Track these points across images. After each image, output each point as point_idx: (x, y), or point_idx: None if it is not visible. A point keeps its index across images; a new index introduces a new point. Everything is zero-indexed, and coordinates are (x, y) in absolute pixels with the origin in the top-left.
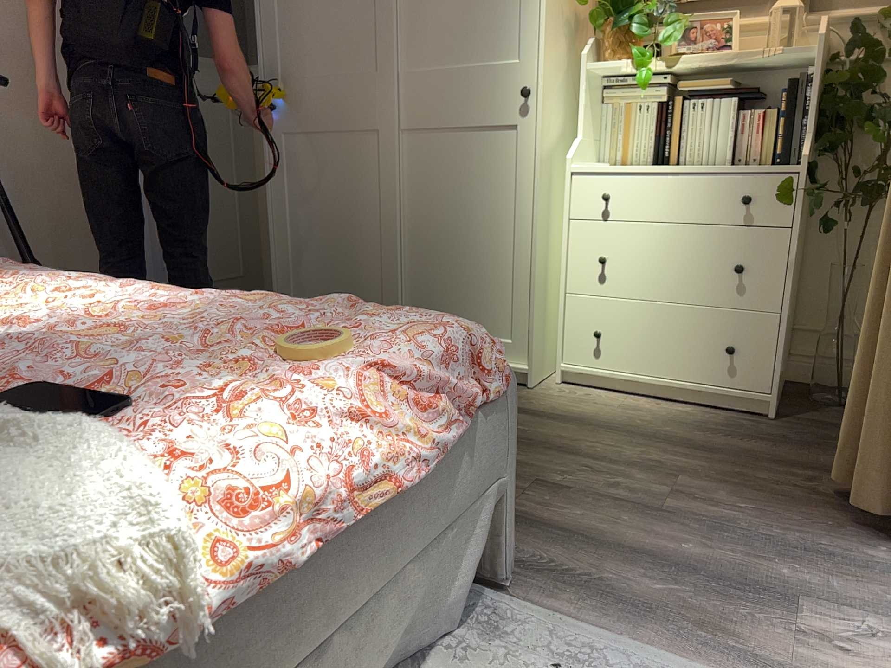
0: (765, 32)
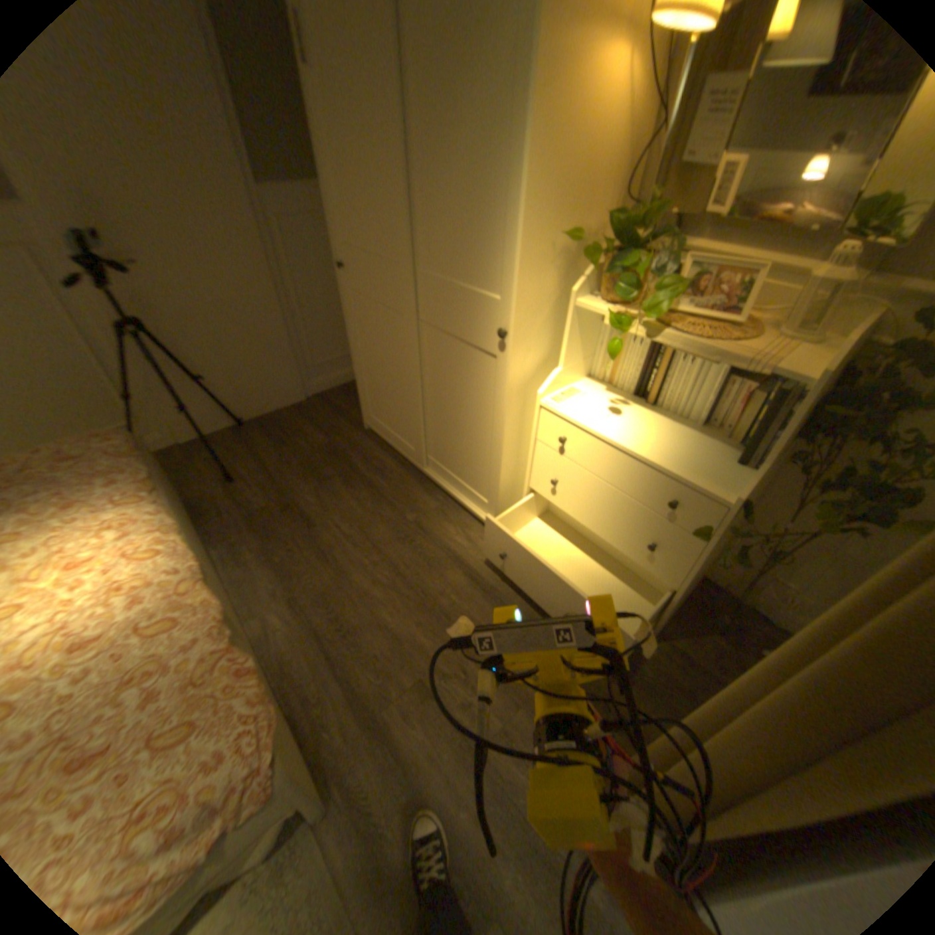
0: (808, 278)
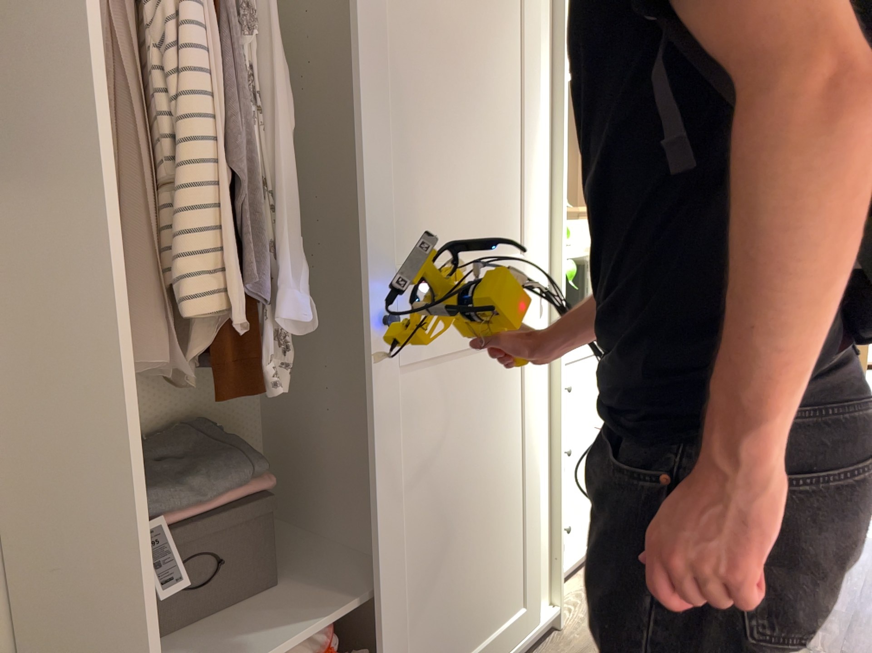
0: None
